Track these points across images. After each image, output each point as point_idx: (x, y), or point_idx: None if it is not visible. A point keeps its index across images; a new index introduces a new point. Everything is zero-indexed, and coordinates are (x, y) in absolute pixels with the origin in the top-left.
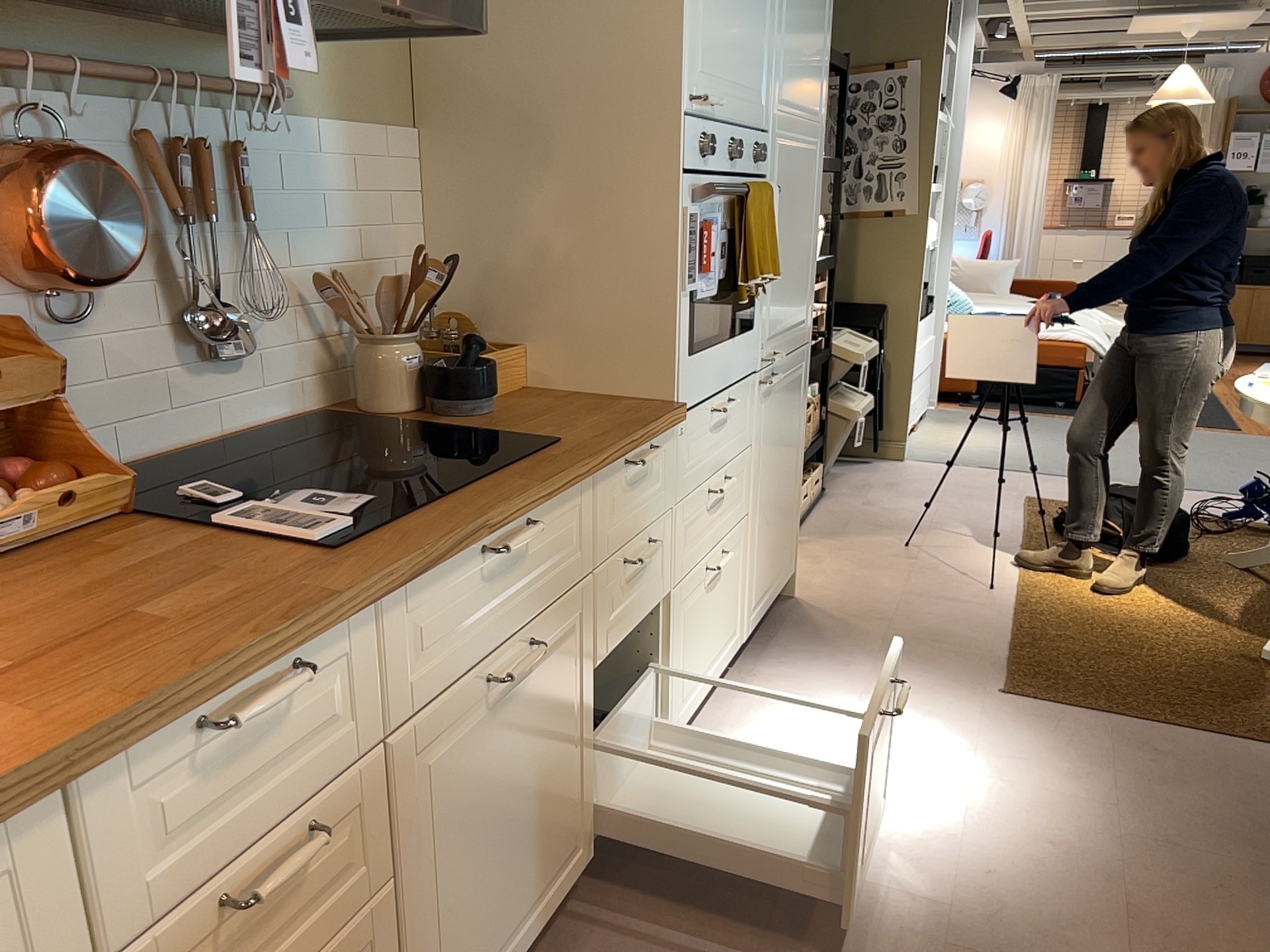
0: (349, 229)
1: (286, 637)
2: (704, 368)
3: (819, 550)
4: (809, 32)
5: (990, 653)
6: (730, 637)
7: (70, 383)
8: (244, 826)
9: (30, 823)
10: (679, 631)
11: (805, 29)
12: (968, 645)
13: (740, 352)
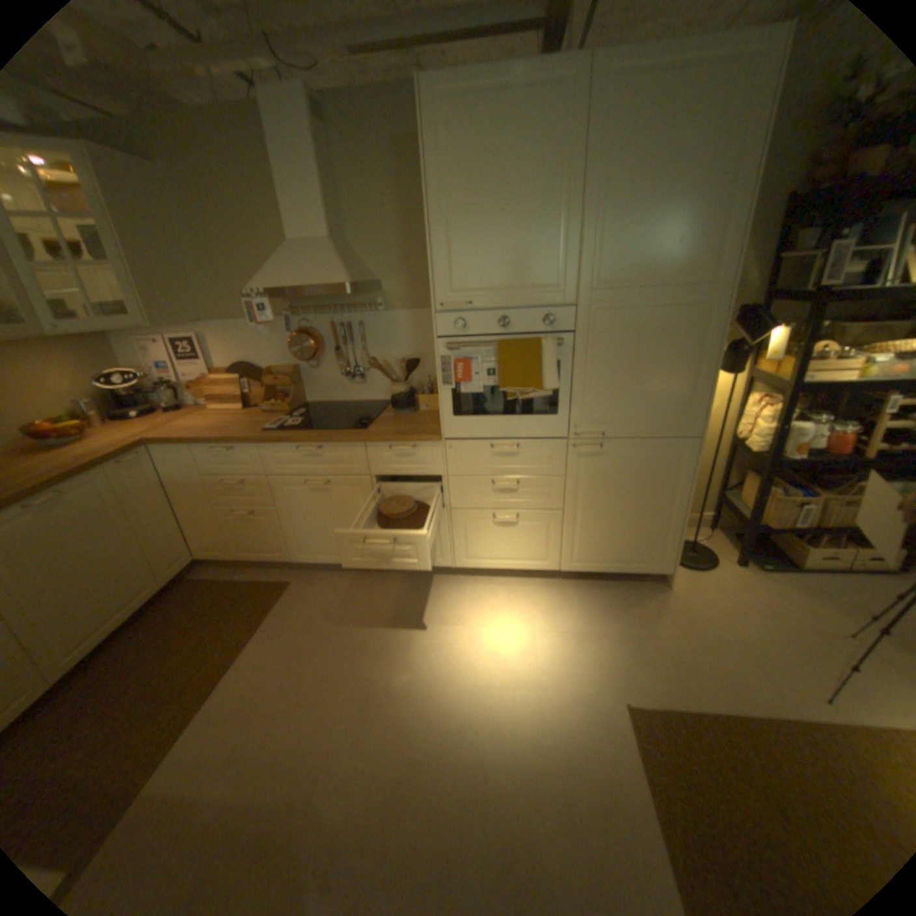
0: (409, 345)
1: (223, 441)
2: (473, 425)
3: (765, 589)
4: (669, 221)
5: (689, 703)
6: (535, 559)
7: (316, 381)
8: (226, 471)
9: (184, 448)
10: (459, 528)
11: (654, 222)
12: (688, 687)
13: (528, 424)
